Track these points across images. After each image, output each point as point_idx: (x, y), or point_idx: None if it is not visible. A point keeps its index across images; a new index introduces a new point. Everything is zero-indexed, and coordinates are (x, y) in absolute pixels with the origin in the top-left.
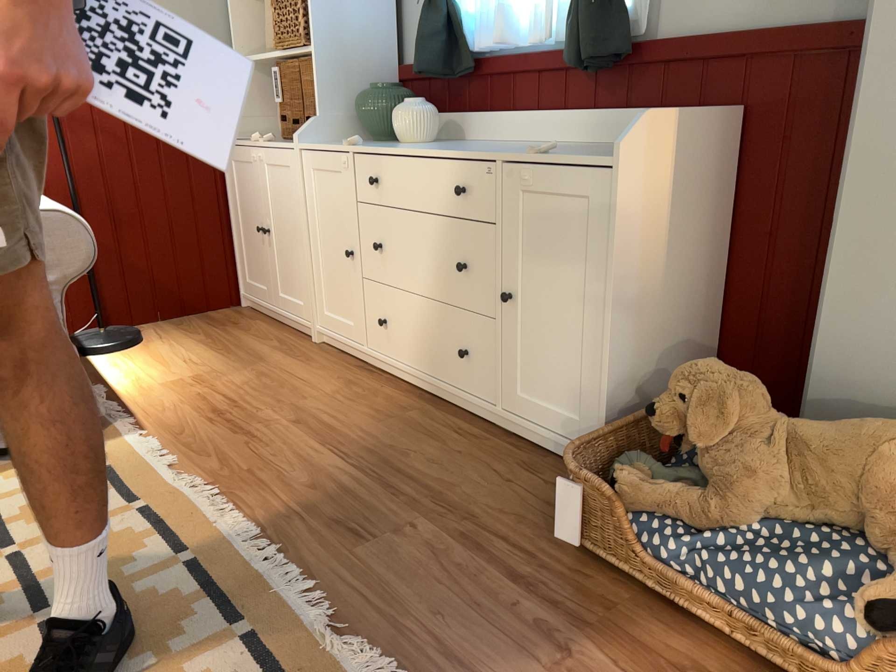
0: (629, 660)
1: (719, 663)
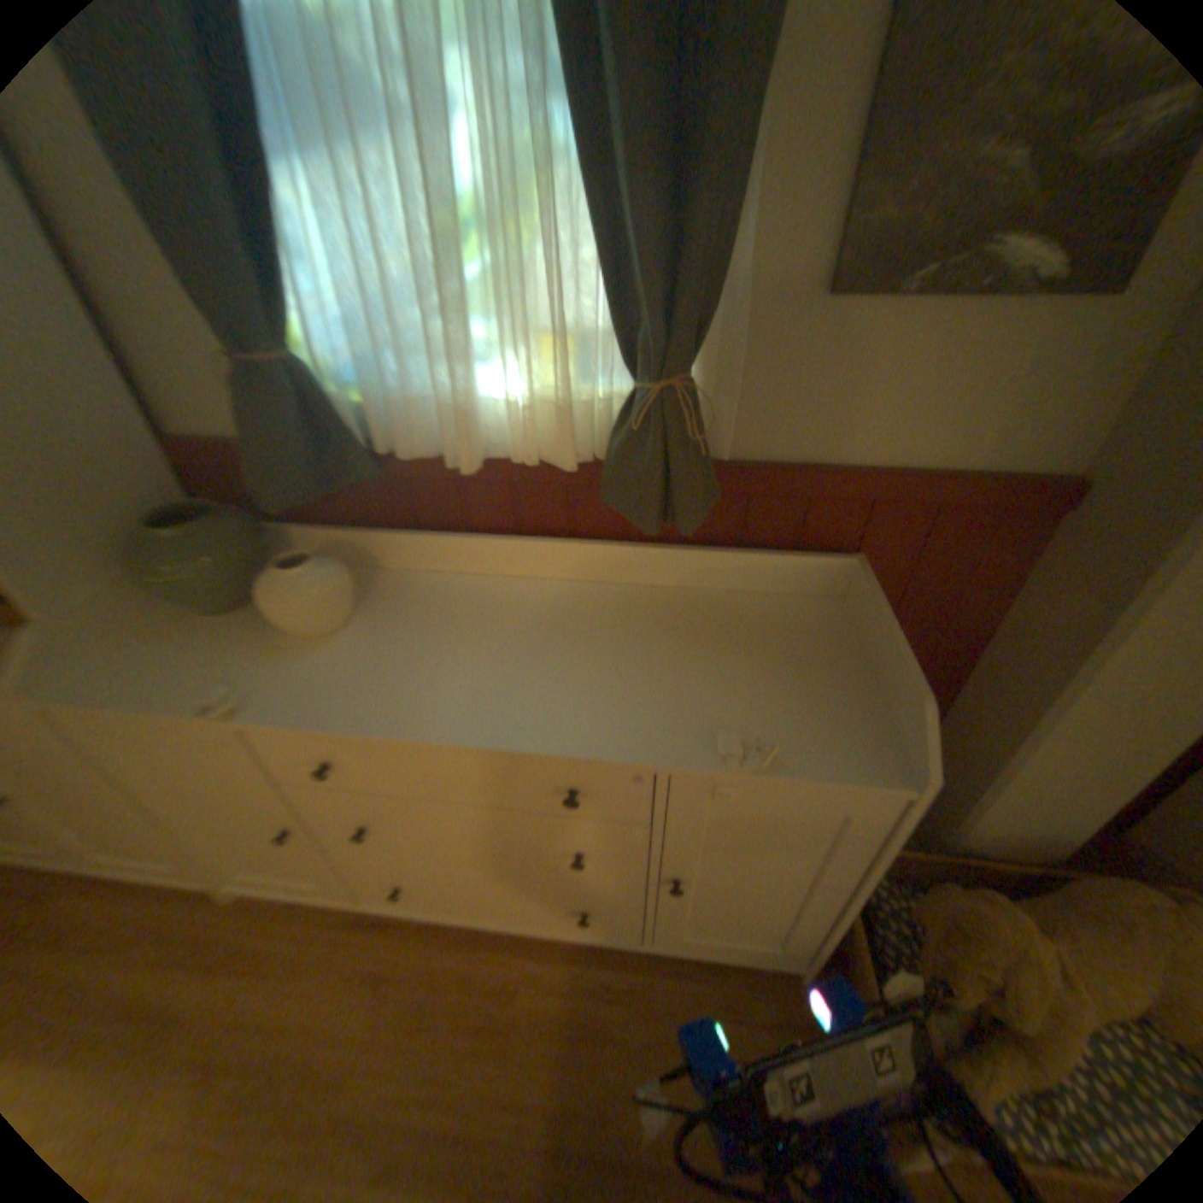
0: None
1: None
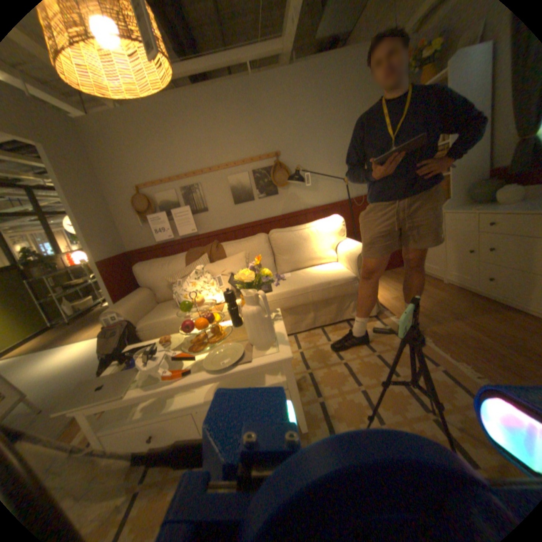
0: None
1: None
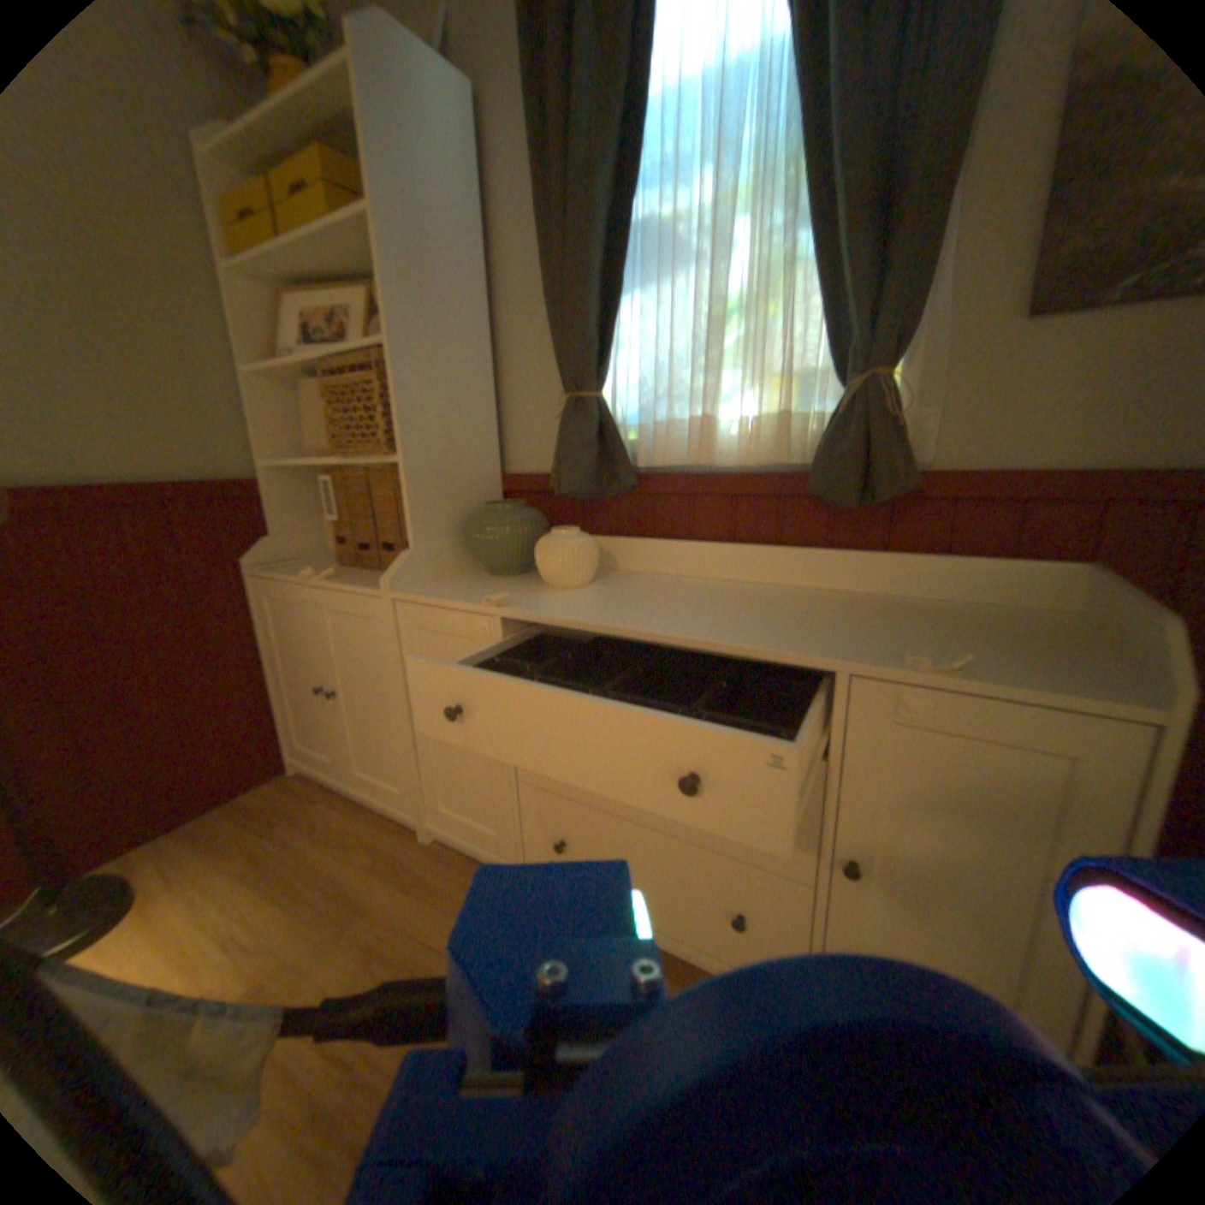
0: None
1: None
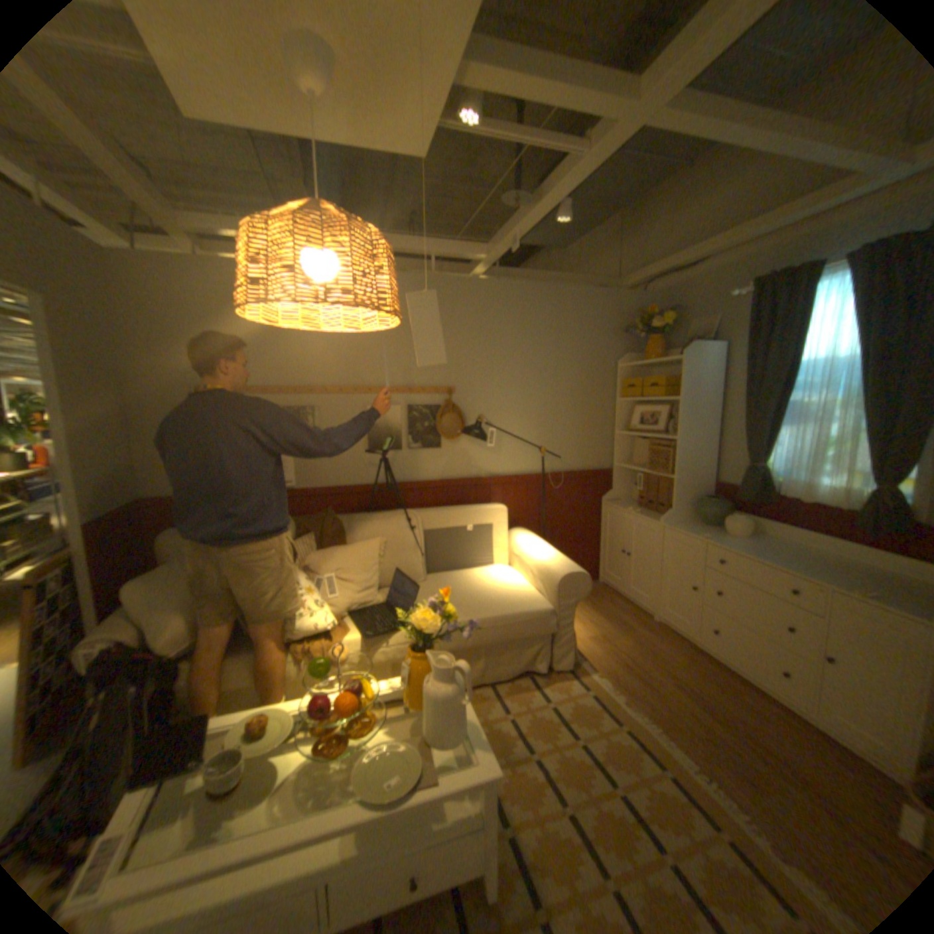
0: None
1: None
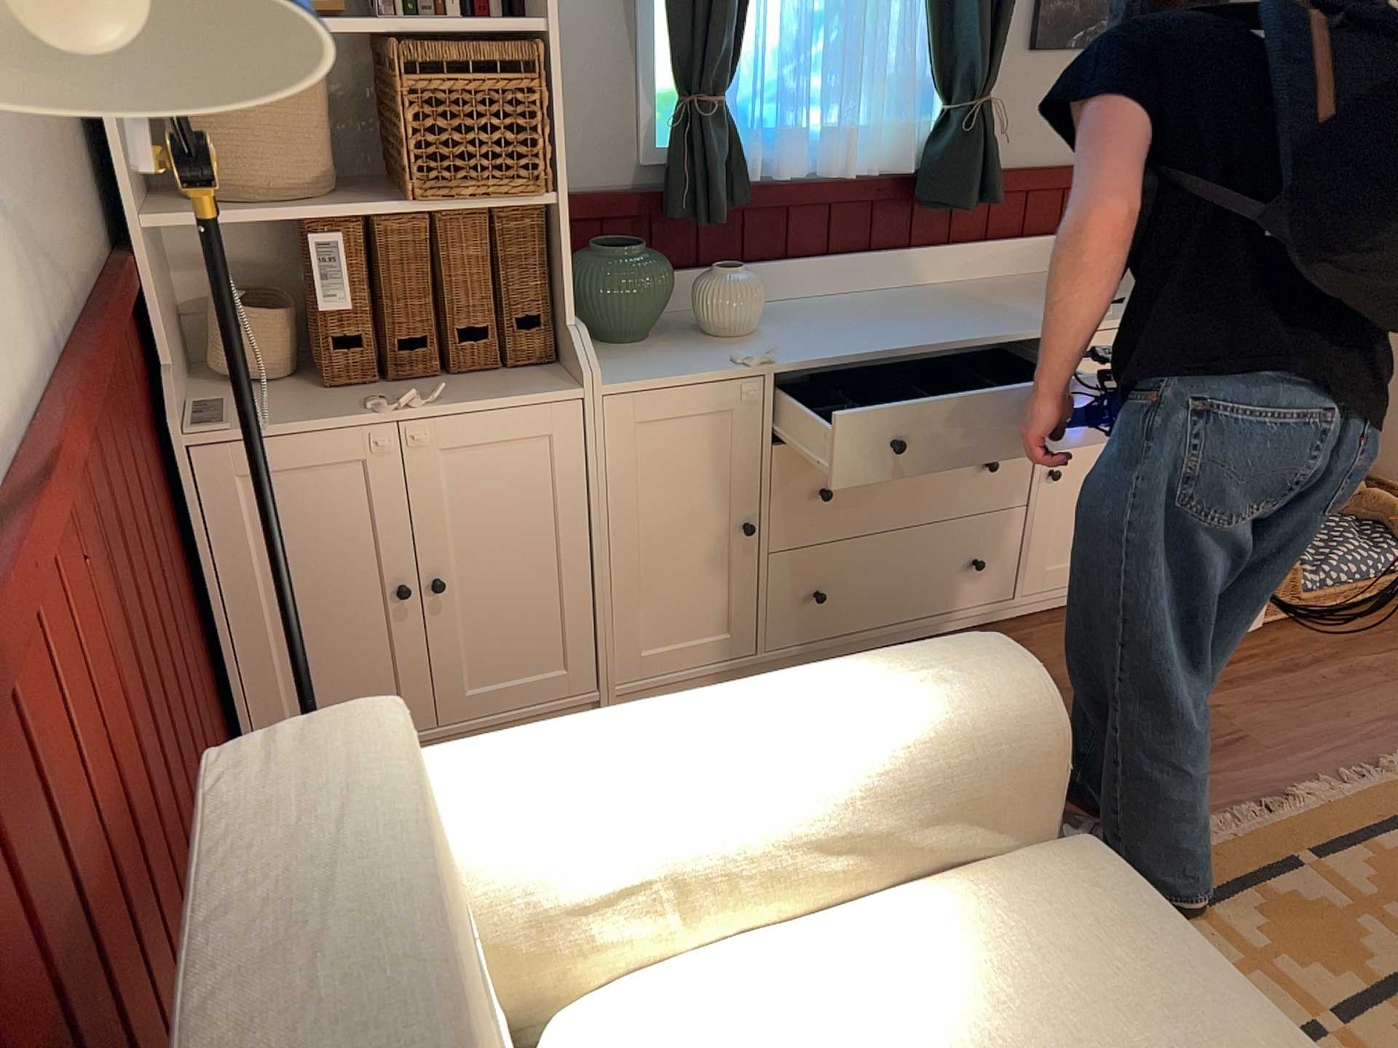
0: (1372, 650)
1: (1362, 621)
